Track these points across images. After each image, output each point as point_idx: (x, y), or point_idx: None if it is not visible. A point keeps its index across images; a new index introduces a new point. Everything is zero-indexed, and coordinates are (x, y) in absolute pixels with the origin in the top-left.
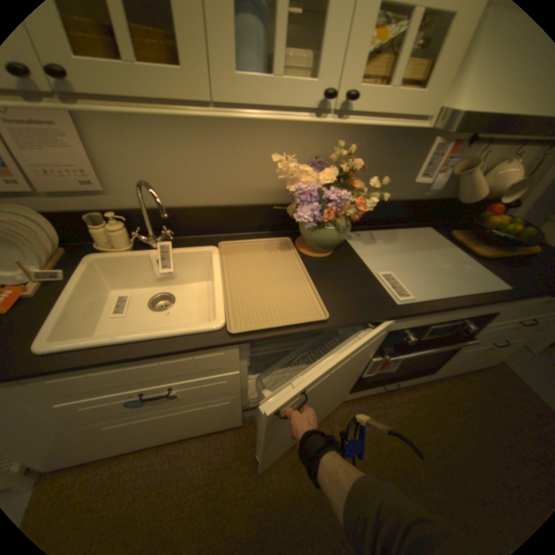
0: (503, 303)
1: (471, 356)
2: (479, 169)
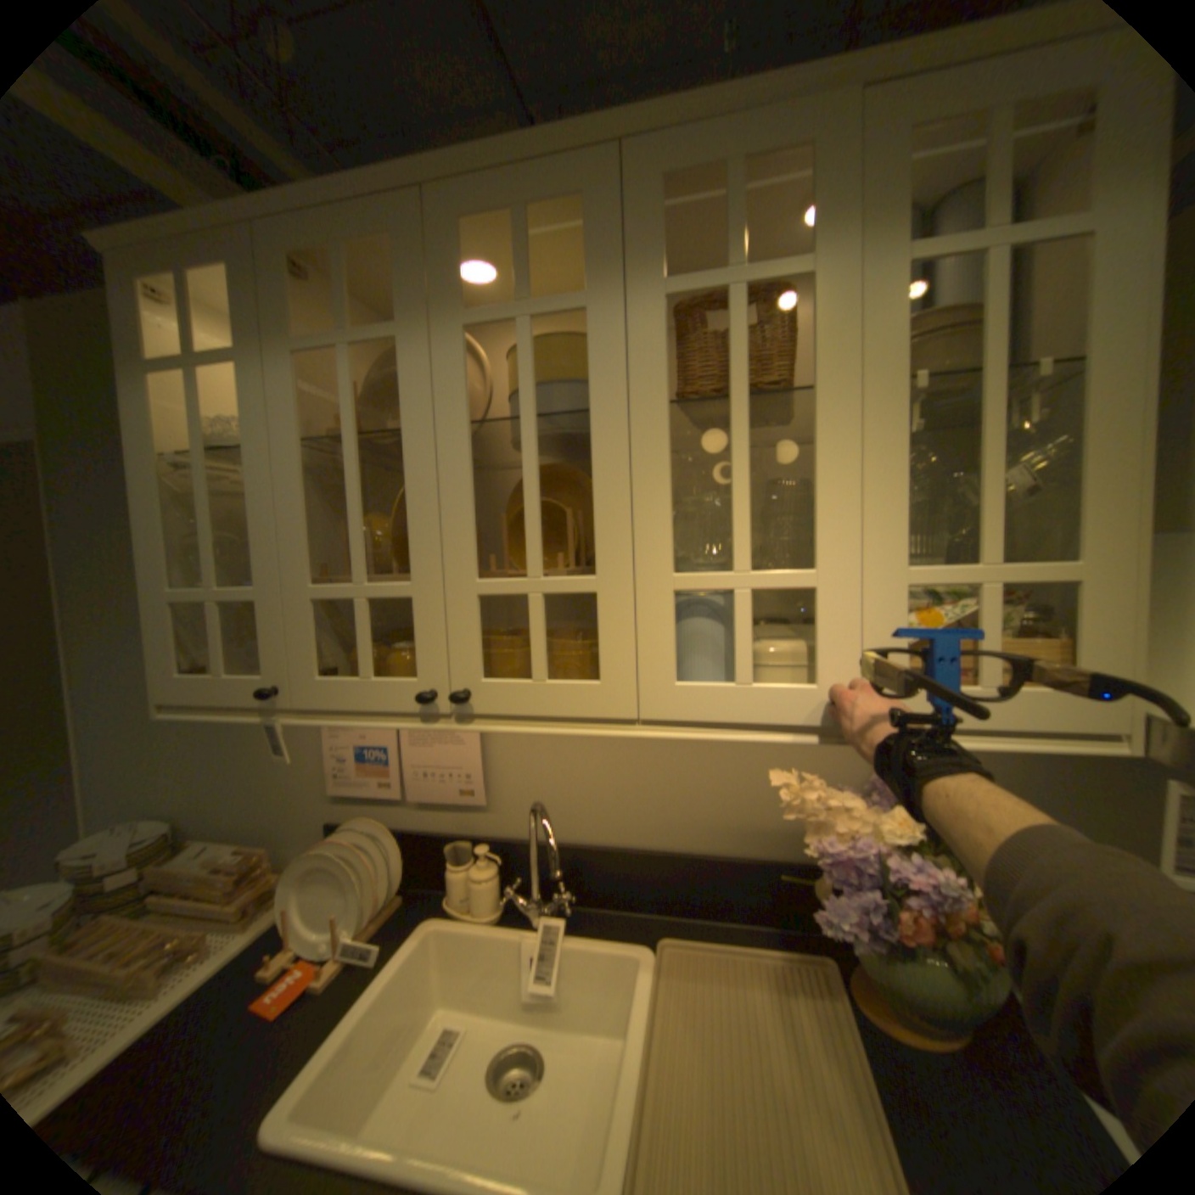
0: None
1: None
2: None
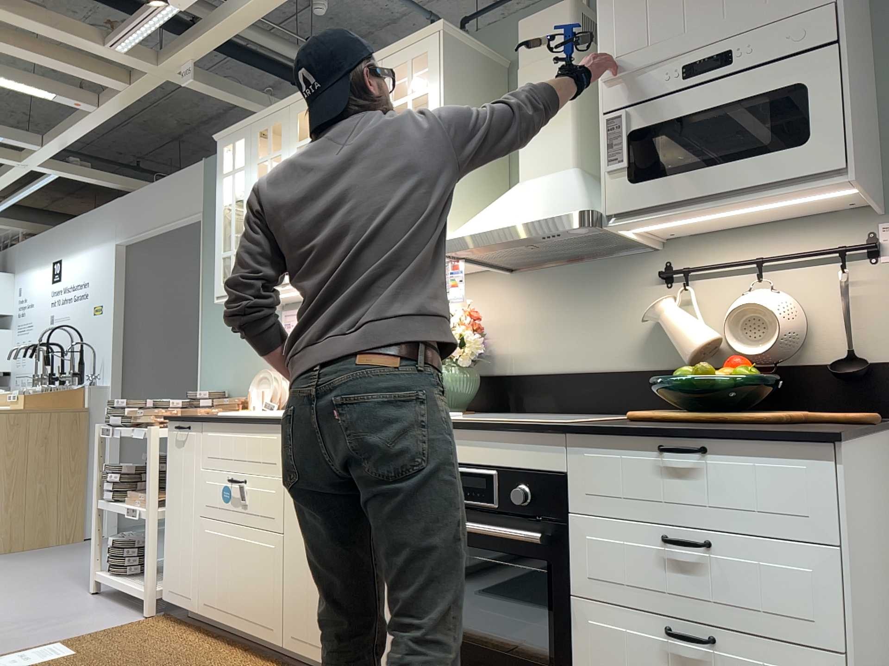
0: (528, 430)
1: (626, 662)
2: (660, 306)
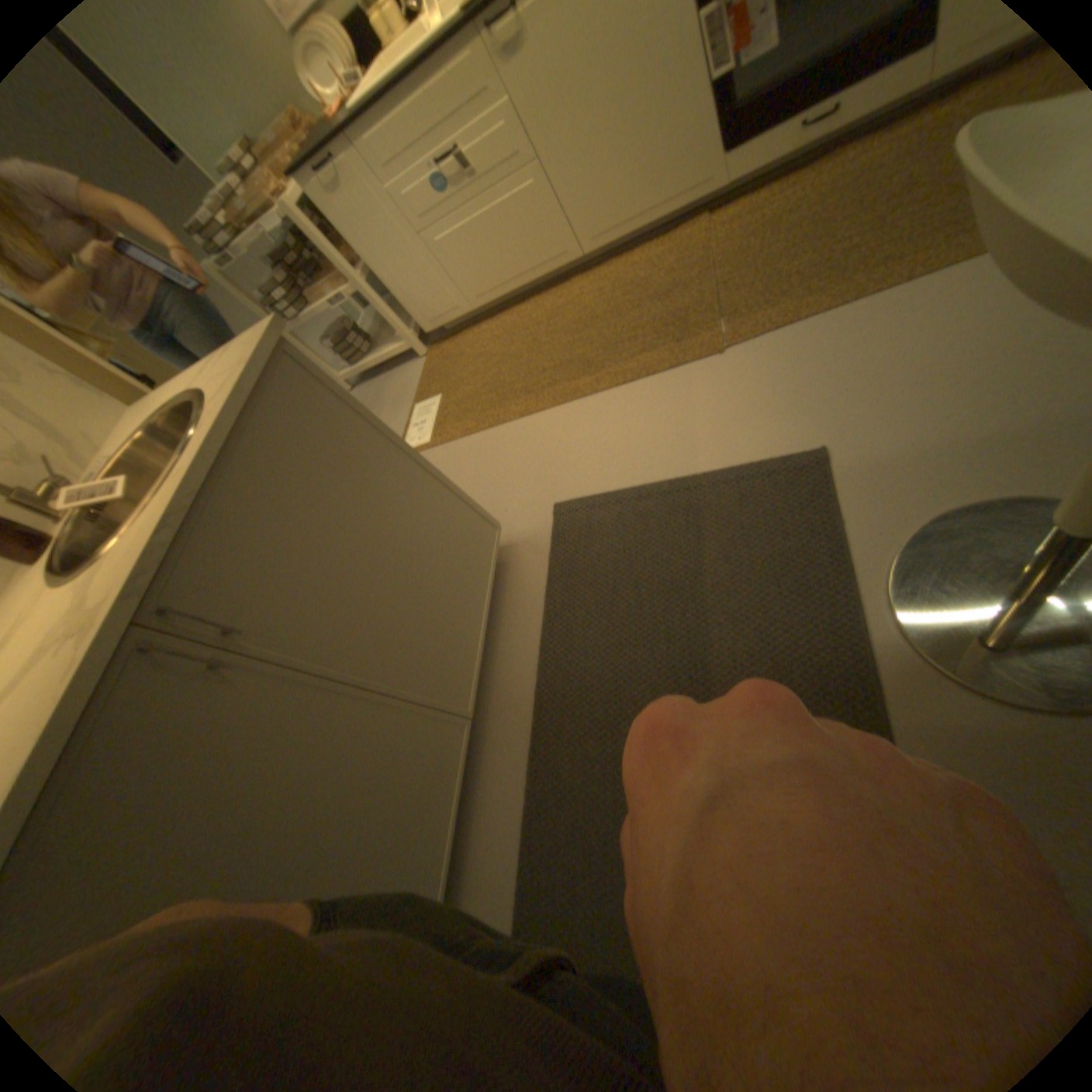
0: None
1: None
2: None
